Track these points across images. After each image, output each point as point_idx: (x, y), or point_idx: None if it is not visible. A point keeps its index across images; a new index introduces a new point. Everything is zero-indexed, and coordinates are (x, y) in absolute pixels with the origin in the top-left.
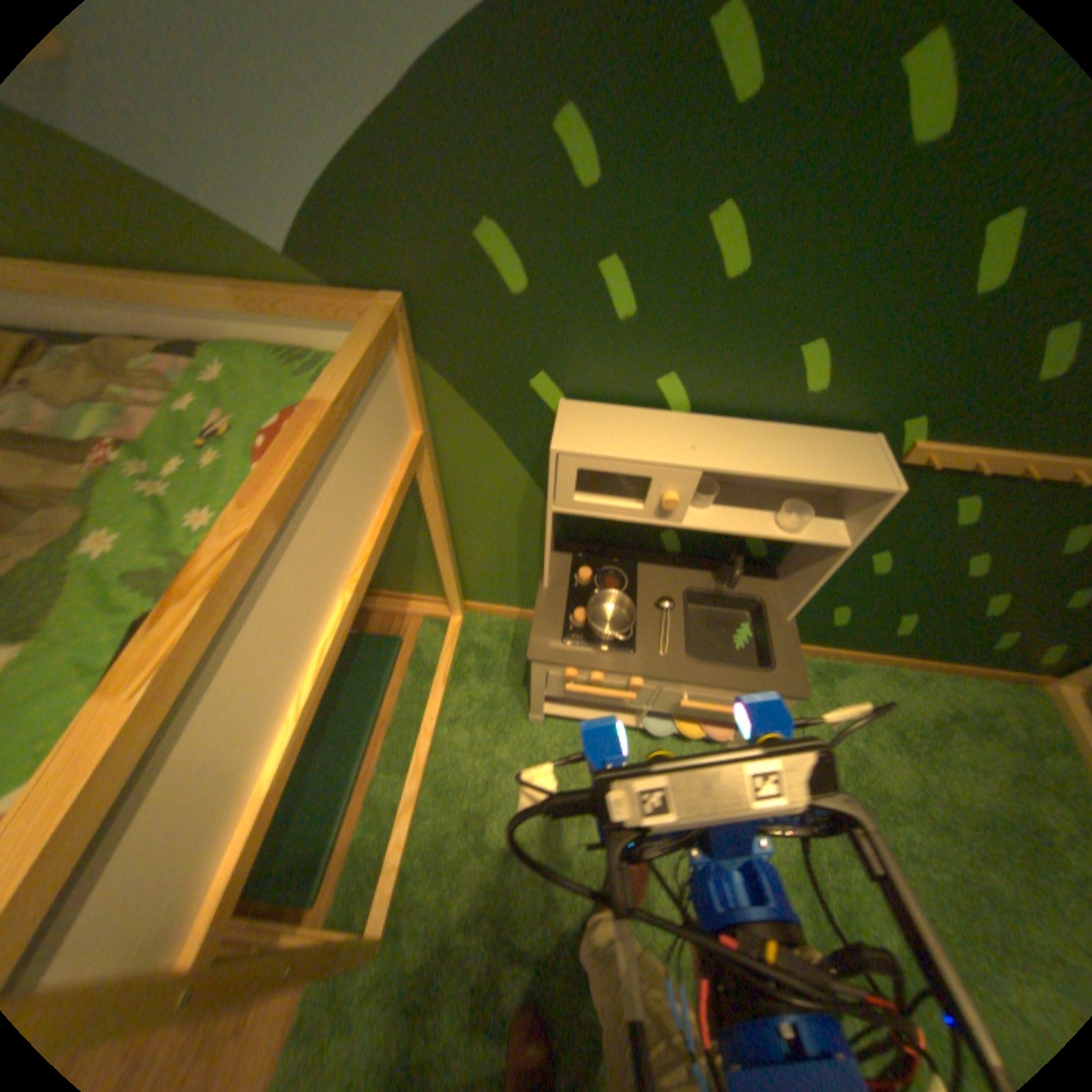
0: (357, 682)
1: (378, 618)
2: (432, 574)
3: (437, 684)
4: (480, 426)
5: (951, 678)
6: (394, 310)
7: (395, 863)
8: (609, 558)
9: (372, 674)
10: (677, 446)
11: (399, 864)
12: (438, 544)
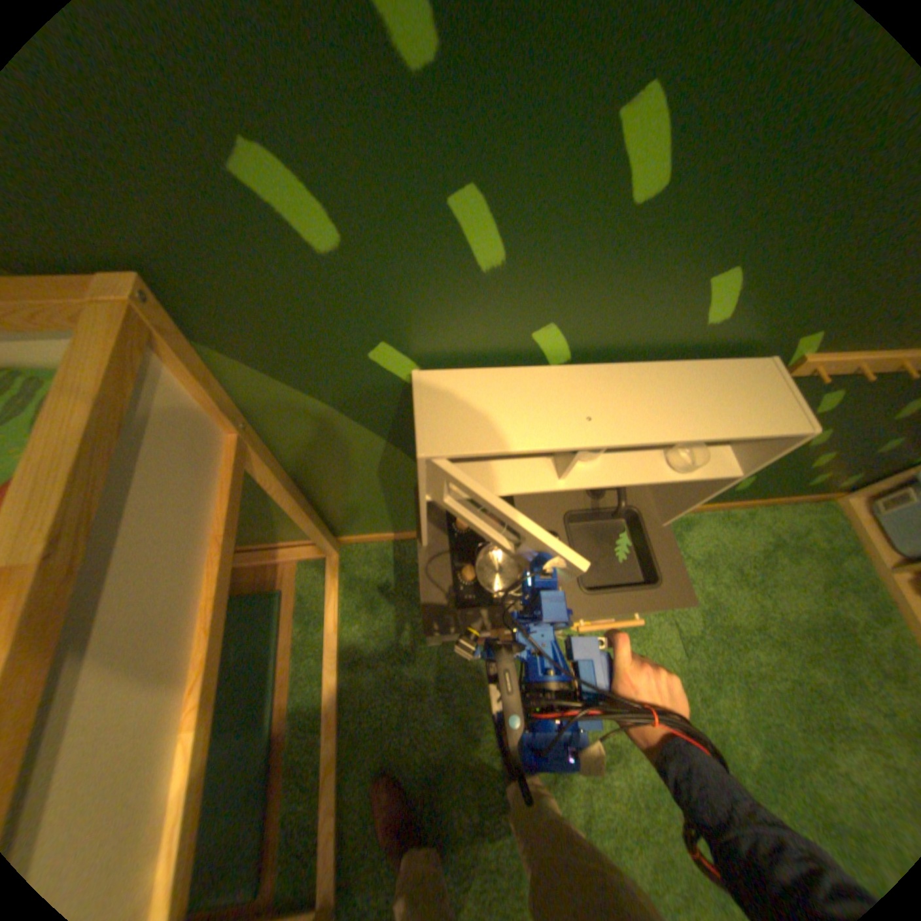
0: (244, 650)
1: (248, 571)
2: (296, 525)
3: (329, 631)
4: (314, 404)
5: (770, 509)
6: (132, 304)
7: (330, 826)
8: None
9: (257, 637)
10: (570, 415)
11: (334, 823)
12: (296, 512)
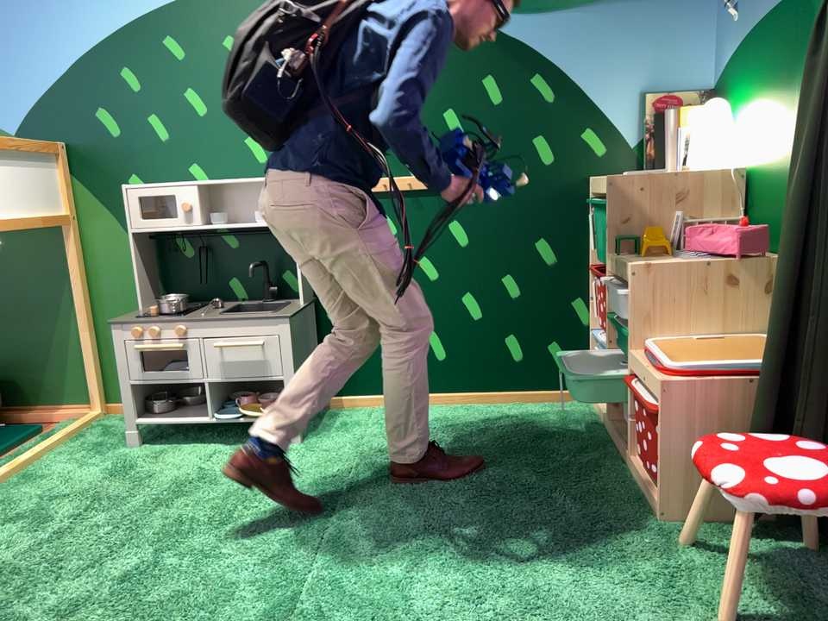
0: None
1: (28, 424)
2: (80, 369)
3: (57, 435)
4: (105, 214)
5: (511, 403)
6: (56, 144)
7: None
8: (195, 304)
9: (4, 439)
10: (189, 183)
11: None
12: (79, 314)
